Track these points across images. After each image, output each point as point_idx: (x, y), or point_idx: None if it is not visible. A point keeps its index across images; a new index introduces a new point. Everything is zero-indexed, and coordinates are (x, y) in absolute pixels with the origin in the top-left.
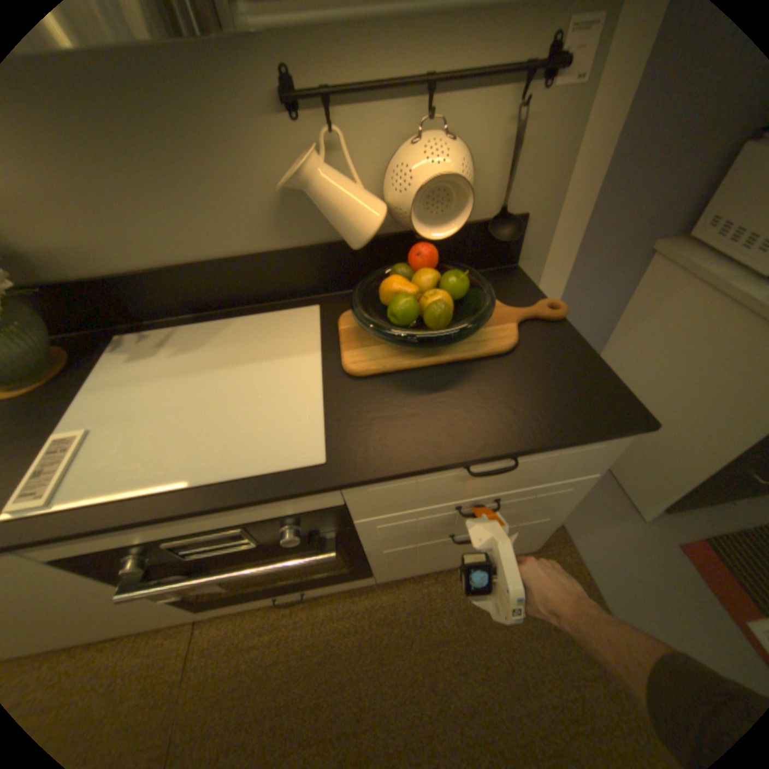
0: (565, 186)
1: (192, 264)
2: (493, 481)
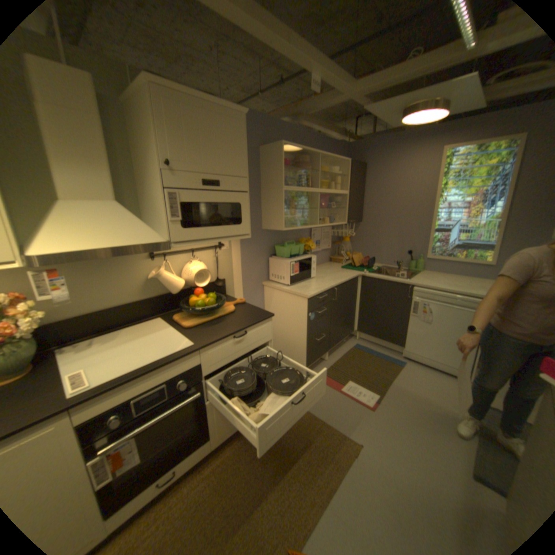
0: (232, 271)
1: (104, 310)
2: (243, 345)
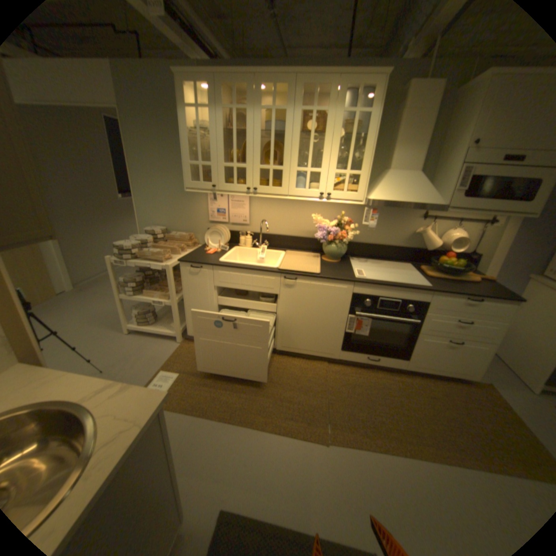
0: (496, 249)
1: (380, 245)
2: (474, 310)
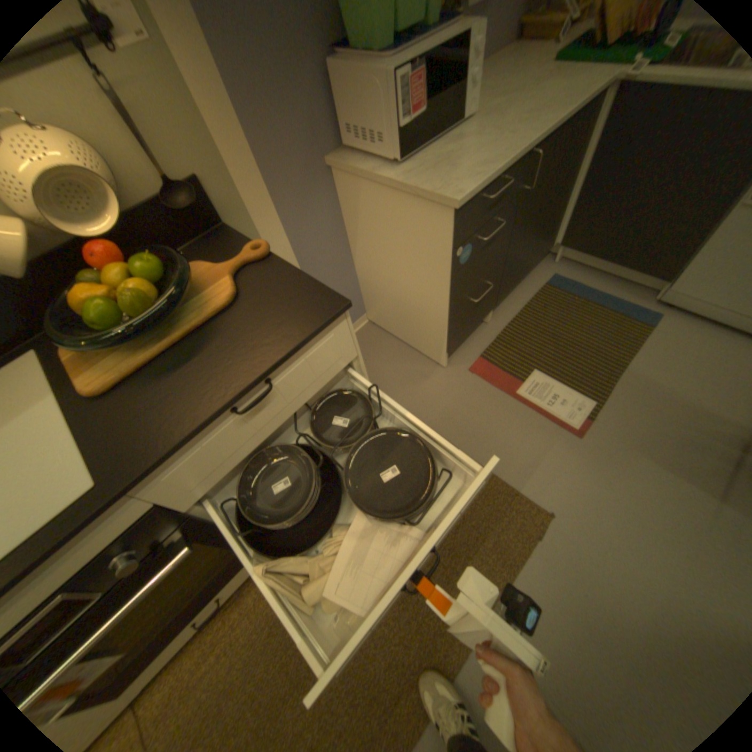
0: (209, 139)
1: None
2: (274, 408)
